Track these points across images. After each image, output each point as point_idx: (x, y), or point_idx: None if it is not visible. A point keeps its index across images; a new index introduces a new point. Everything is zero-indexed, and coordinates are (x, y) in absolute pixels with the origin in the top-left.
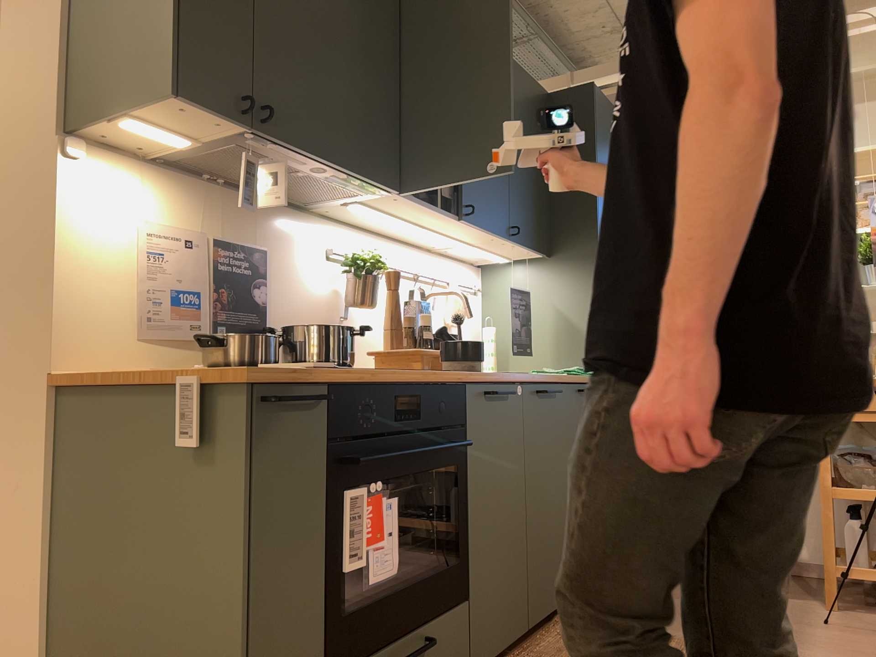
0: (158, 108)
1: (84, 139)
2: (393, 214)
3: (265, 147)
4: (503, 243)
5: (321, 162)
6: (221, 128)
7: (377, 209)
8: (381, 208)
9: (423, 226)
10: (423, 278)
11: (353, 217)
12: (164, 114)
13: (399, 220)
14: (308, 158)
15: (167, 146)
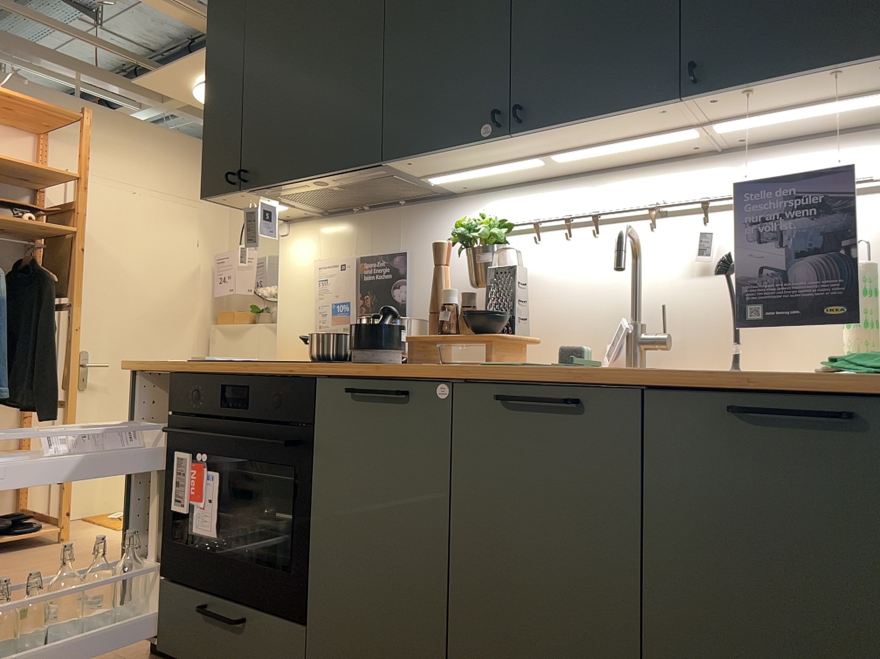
0: (225, 203)
1: (292, 220)
2: (476, 167)
3: (273, 192)
4: (722, 102)
5: (302, 181)
6: (248, 196)
7: (451, 172)
8: (454, 169)
9: (543, 155)
10: (681, 209)
11: (500, 178)
12: (235, 203)
13: (502, 167)
14: (293, 183)
15: (294, 209)
